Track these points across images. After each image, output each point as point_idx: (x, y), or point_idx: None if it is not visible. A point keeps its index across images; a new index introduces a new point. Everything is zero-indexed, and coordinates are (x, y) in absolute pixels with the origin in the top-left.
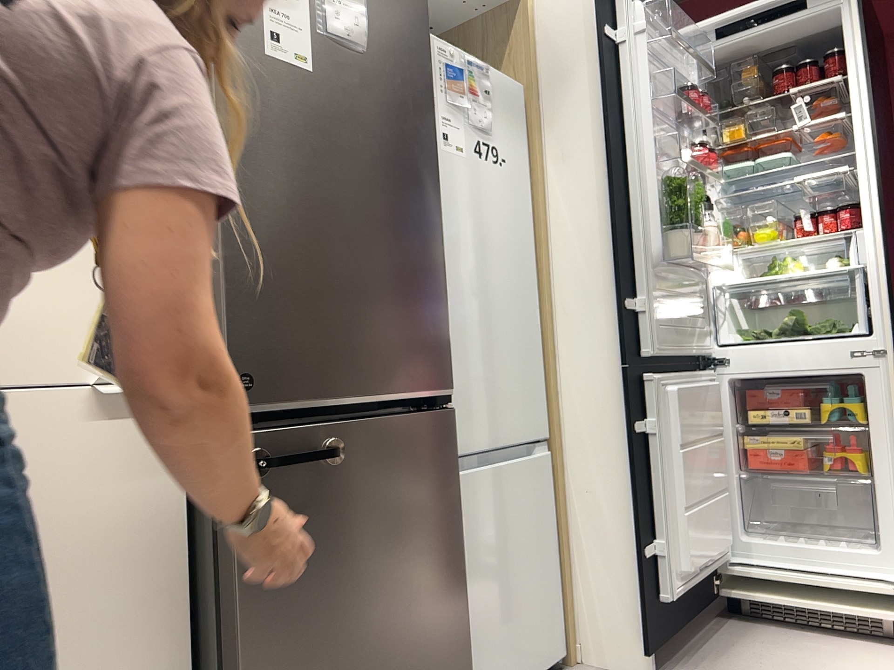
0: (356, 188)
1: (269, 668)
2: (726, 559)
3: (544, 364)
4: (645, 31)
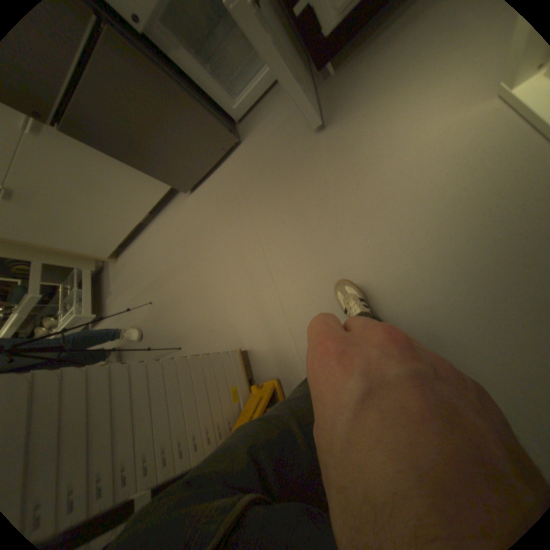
0: None
1: (139, 162)
2: None
3: None
4: None
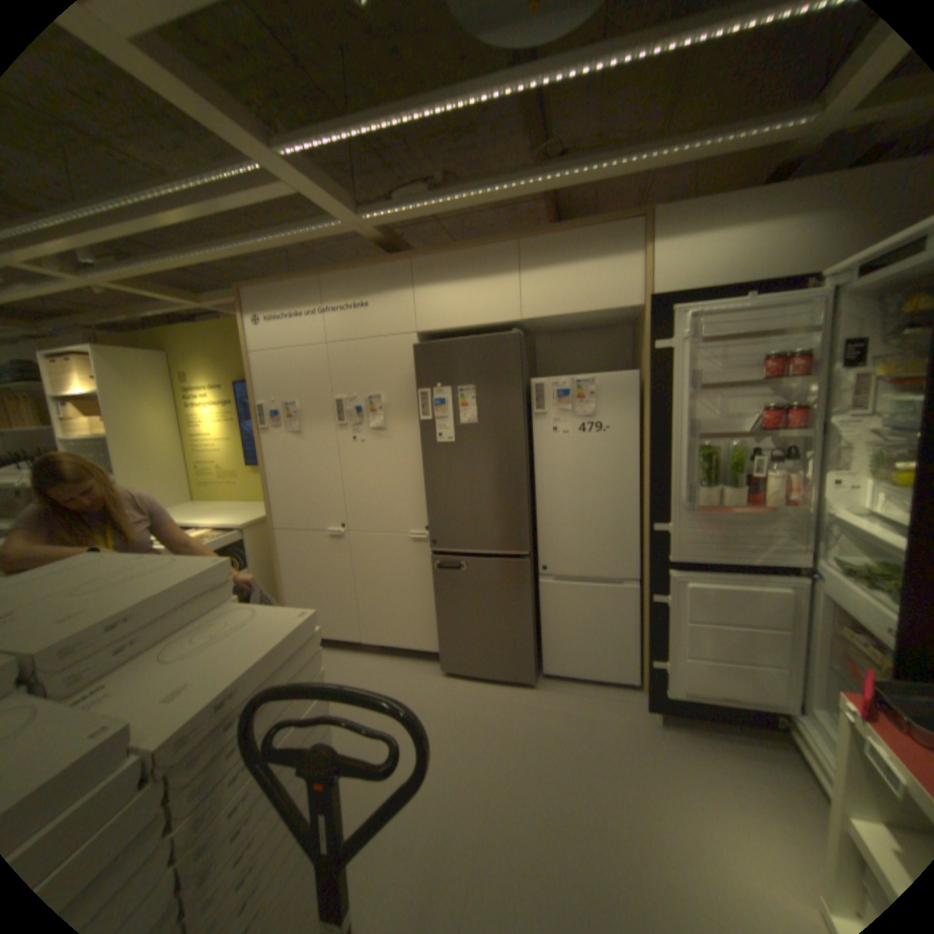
0: (474, 478)
1: (444, 616)
2: (780, 713)
3: (643, 539)
4: (695, 334)
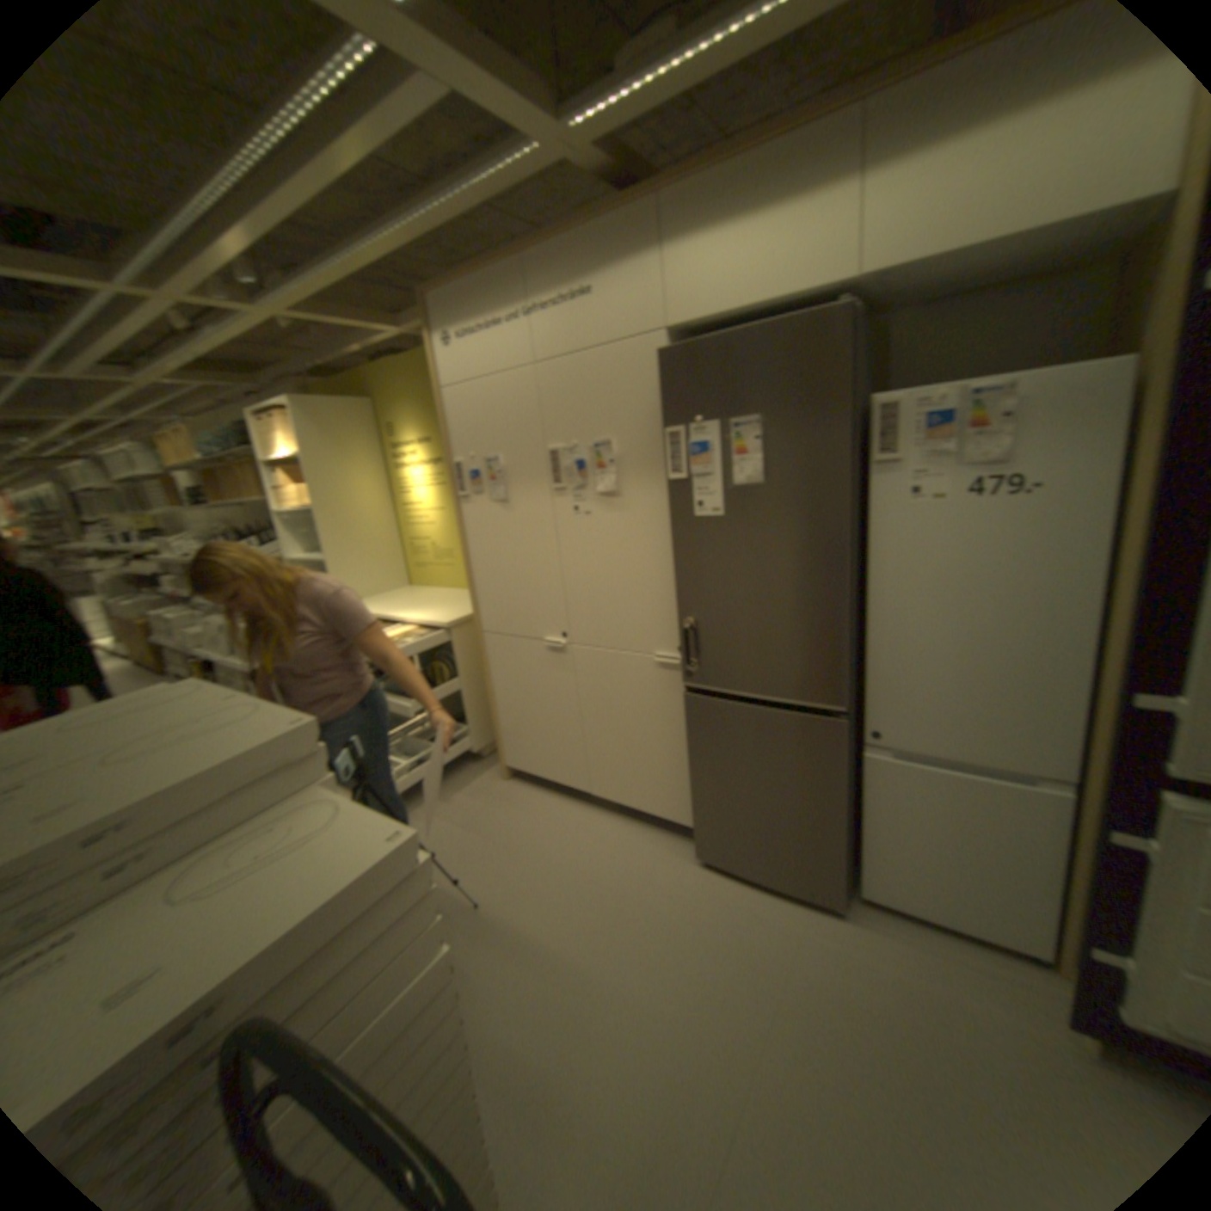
0: (754, 578)
1: (701, 784)
2: None
3: (1097, 708)
4: None
